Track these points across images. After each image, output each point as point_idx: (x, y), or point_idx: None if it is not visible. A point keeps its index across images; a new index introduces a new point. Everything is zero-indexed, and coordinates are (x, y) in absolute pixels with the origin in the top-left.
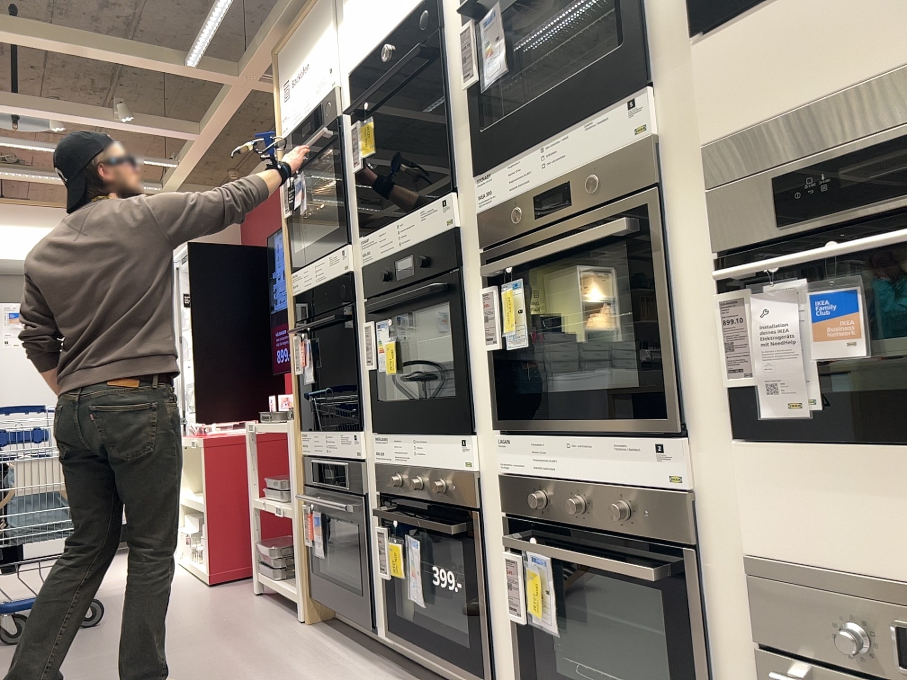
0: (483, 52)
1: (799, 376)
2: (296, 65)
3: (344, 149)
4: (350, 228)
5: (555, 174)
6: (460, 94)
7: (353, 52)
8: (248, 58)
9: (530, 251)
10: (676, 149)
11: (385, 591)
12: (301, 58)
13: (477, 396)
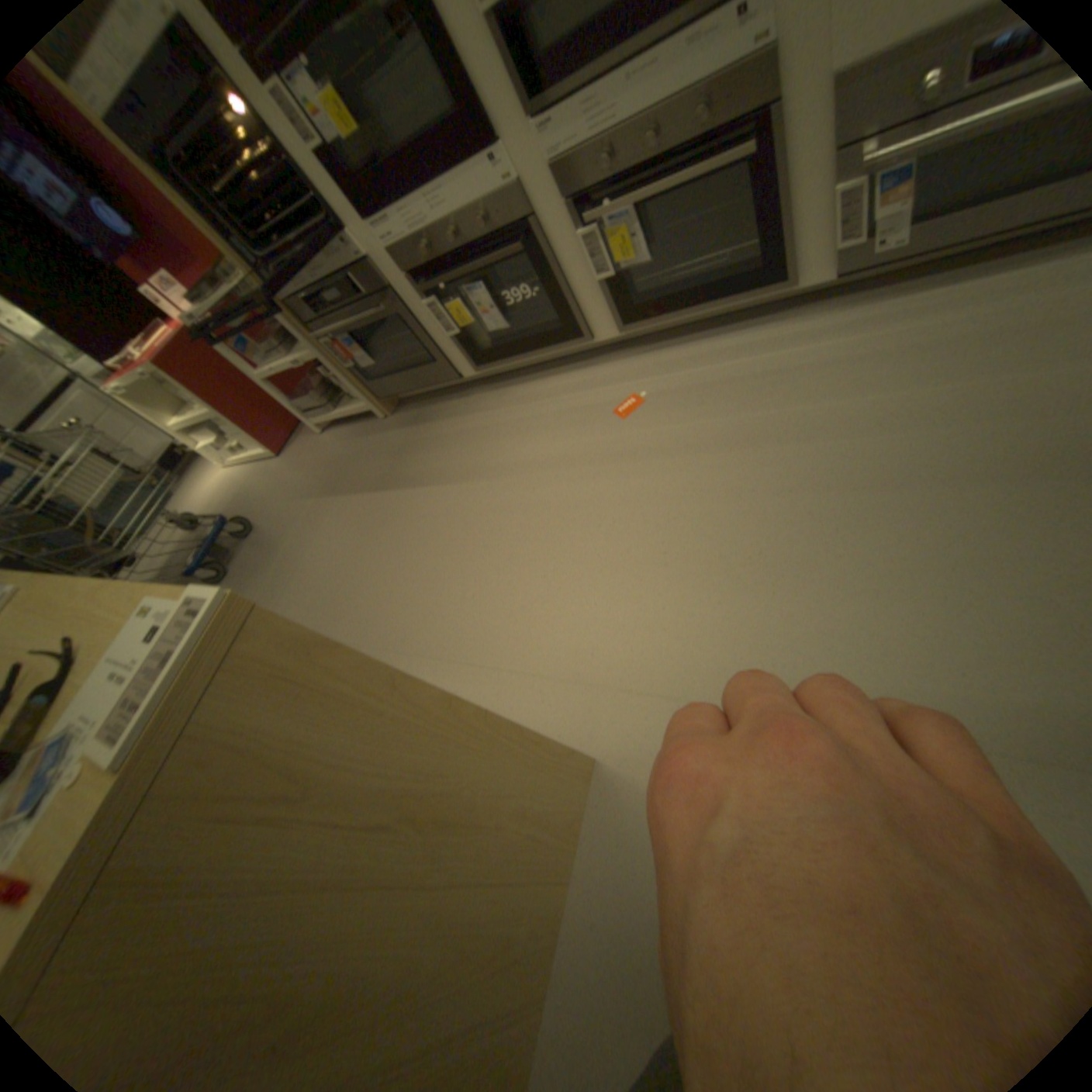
0: None
1: None
2: None
3: None
4: None
5: None
6: None
7: None
8: None
9: None
10: None
11: (454, 345)
12: None
13: (482, 89)
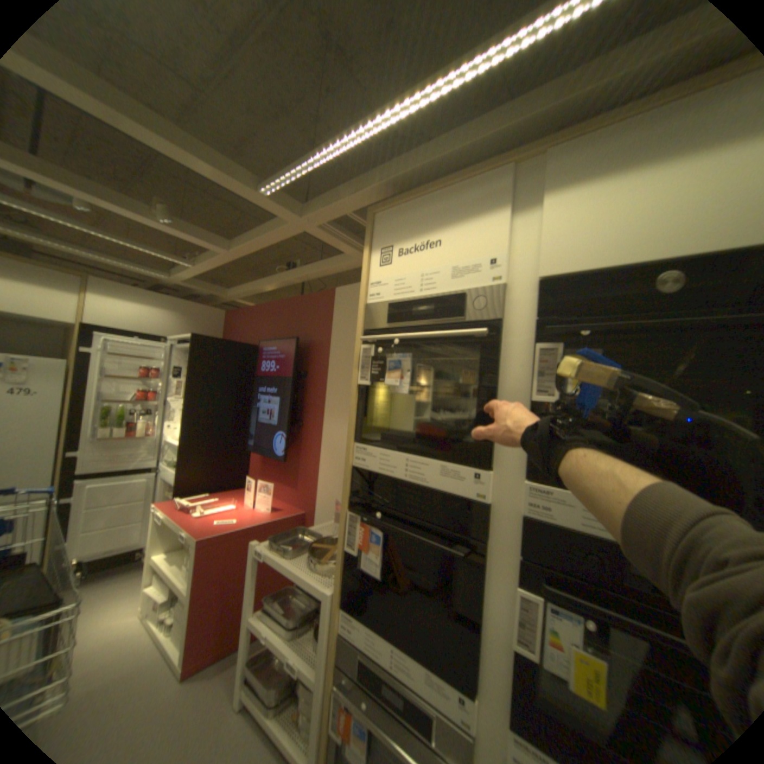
0: None
1: None
2: (413, 232)
3: (503, 357)
4: (497, 453)
5: None
6: None
7: (562, 251)
8: (320, 202)
9: None
10: None
11: None
12: (426, 228)
13: None
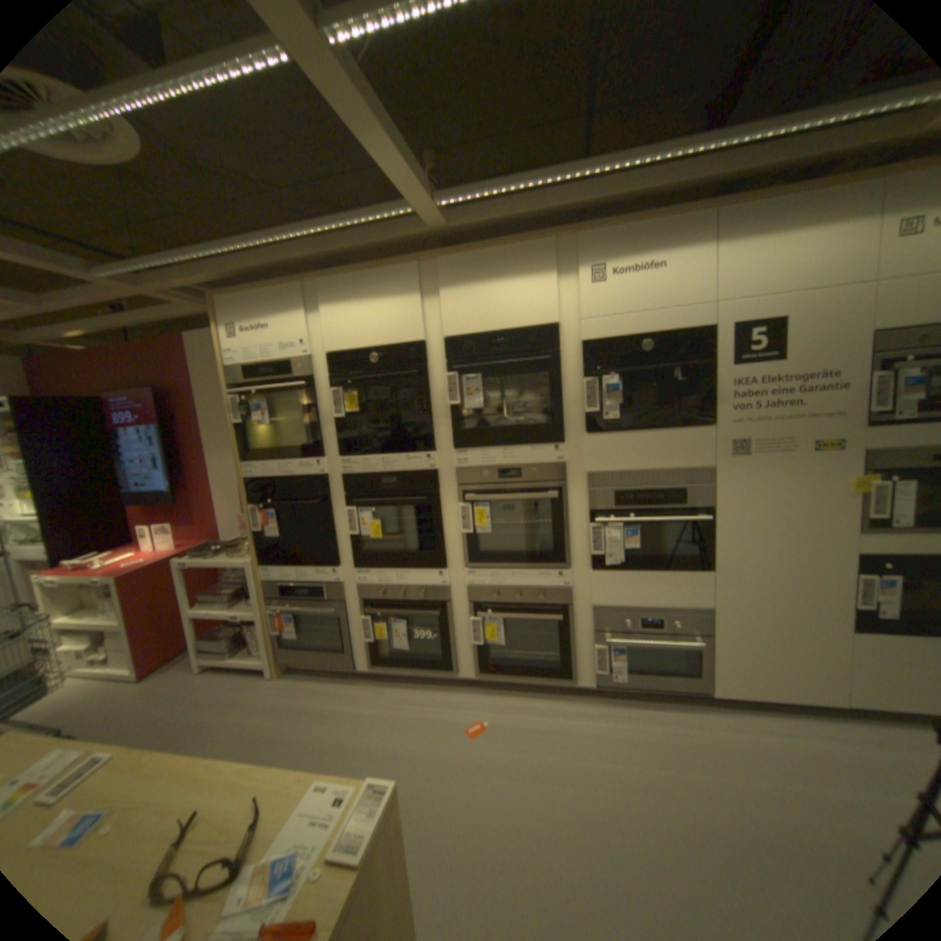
0: (465, 393)
1: (619, 555)
2: (247, 318)
3: (318, 398)
4: (325, 449)
5: (512, 465)
6: (441, 405)
7: (333, 342)
8: (155, 279)
9: (501, 497)
10: (574, 471)
11: (363, 650)
12: (256, 316)
13: (449, 553)
